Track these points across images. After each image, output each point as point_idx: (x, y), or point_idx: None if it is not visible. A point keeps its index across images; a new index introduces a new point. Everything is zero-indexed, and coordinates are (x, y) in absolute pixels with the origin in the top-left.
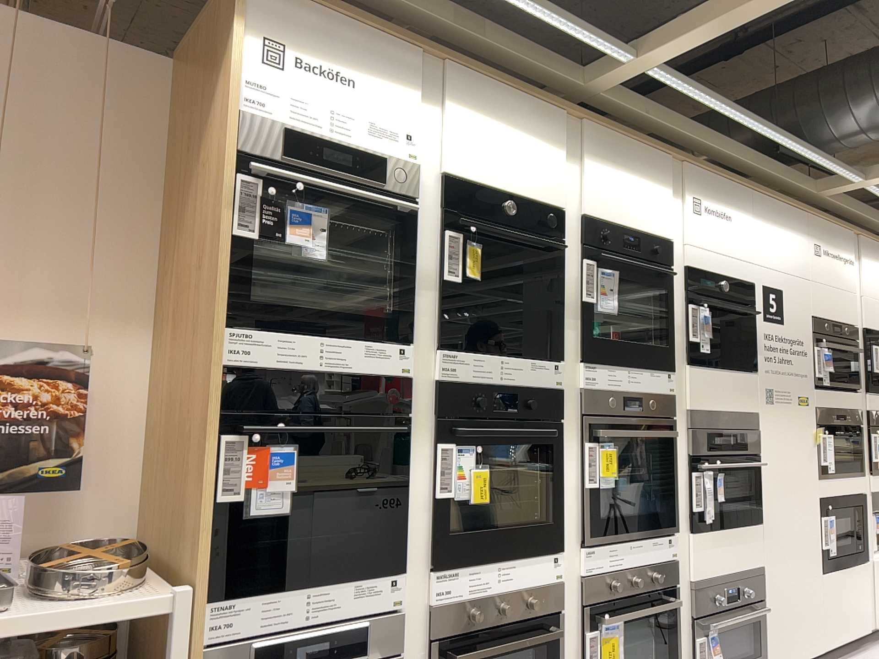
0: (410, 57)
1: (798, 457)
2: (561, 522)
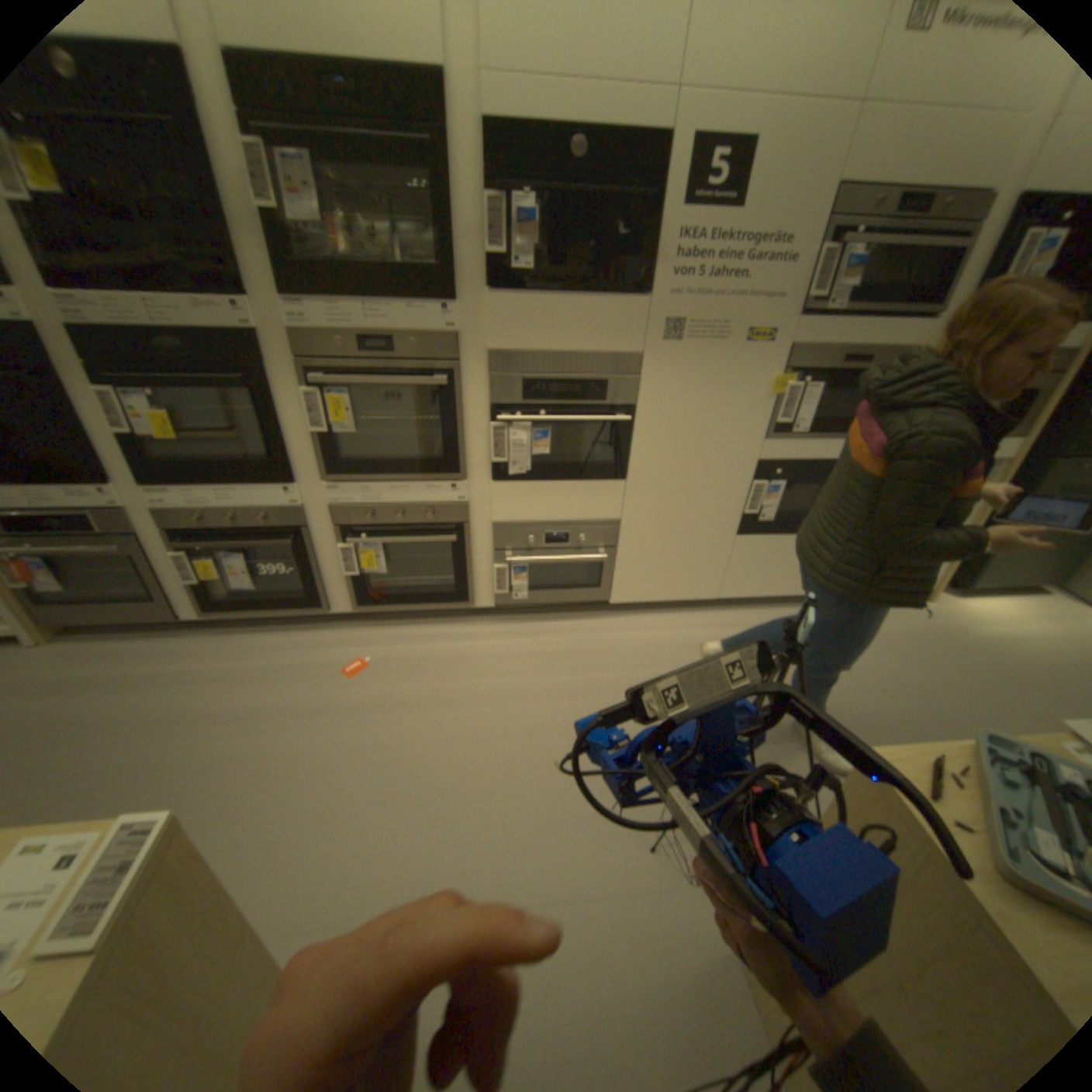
0: None
1: (725, 414)
2: (285, 462)
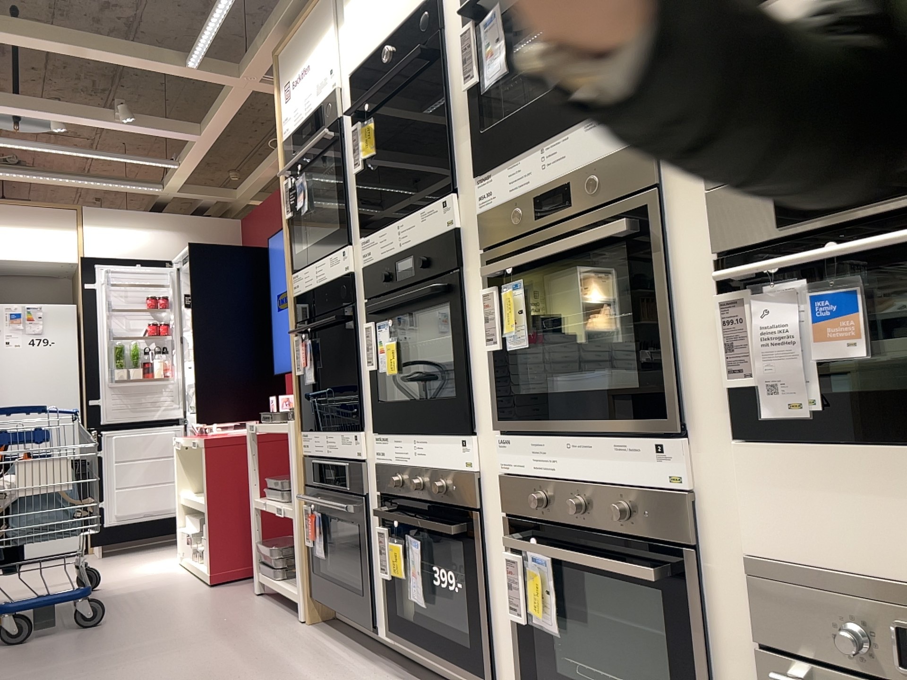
0: (324, 4)
1: None
2: (466, 397)
